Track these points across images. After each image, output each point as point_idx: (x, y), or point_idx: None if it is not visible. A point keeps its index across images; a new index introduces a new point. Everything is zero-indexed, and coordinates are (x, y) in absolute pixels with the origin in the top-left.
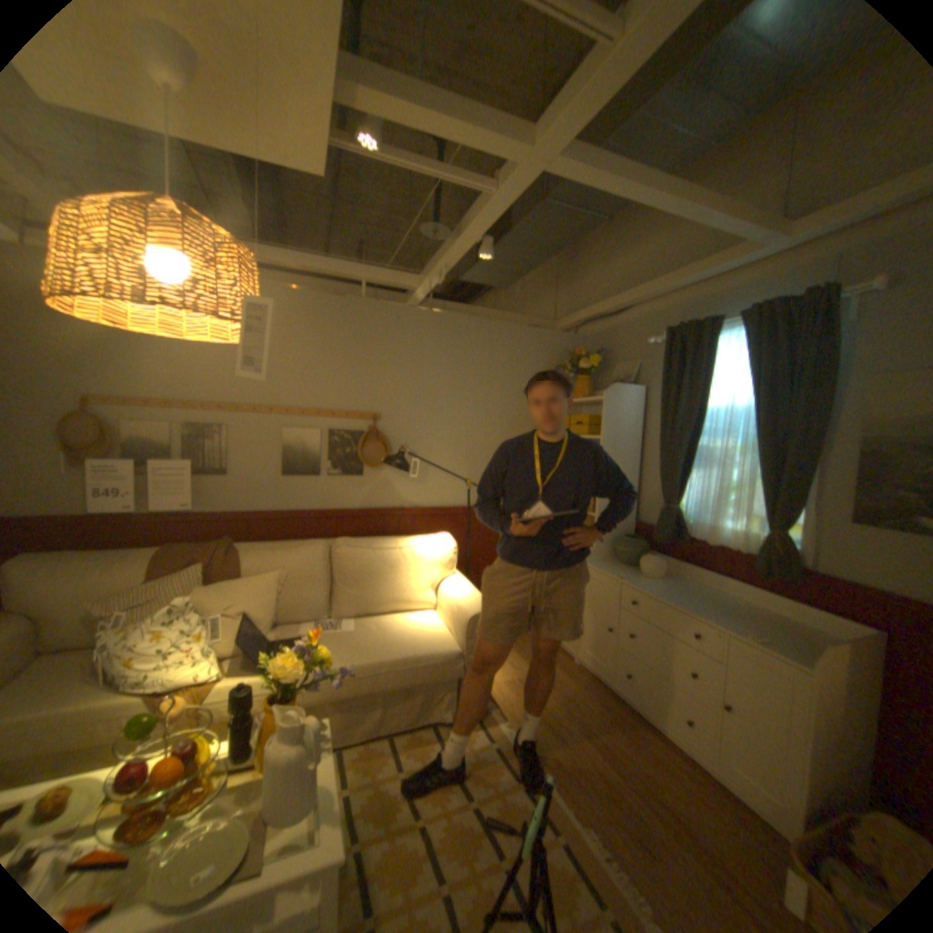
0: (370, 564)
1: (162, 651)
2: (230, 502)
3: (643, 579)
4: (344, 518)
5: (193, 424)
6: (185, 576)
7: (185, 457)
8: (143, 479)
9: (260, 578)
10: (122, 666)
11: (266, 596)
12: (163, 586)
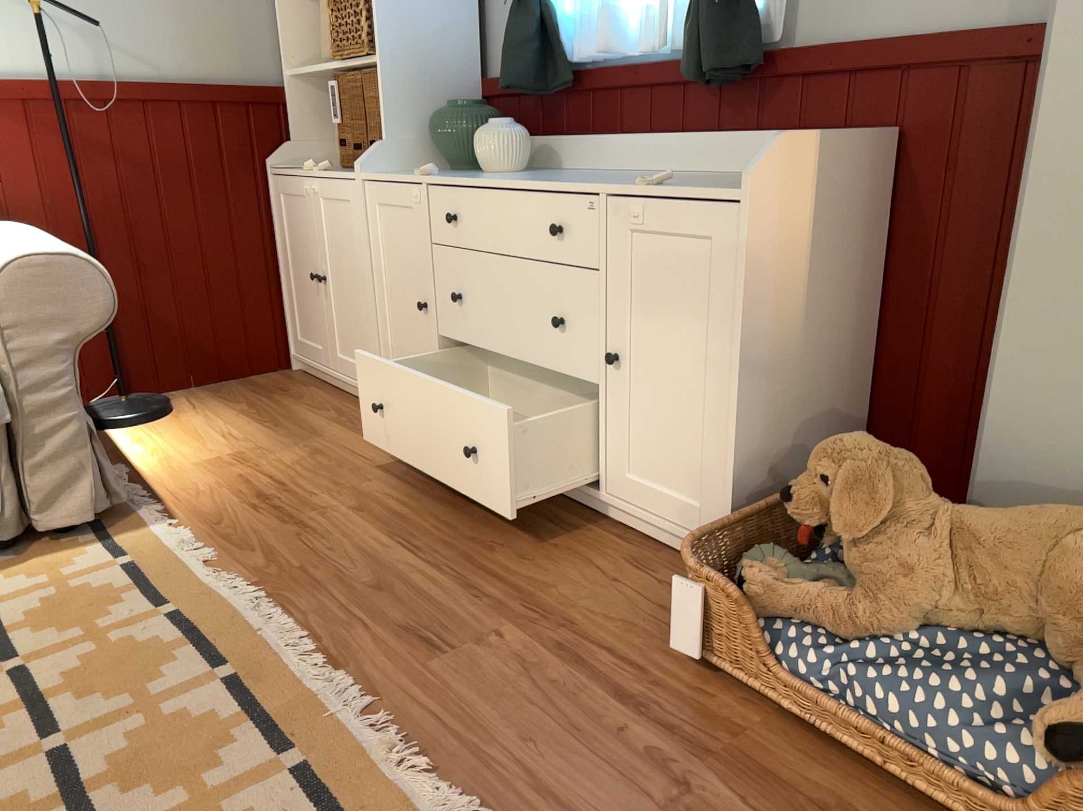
0: None
1: None
2: None
3: (478, 175)
4: None
5: None
6: None
7: None
8: None
9: None
10: None
11: None
12: None
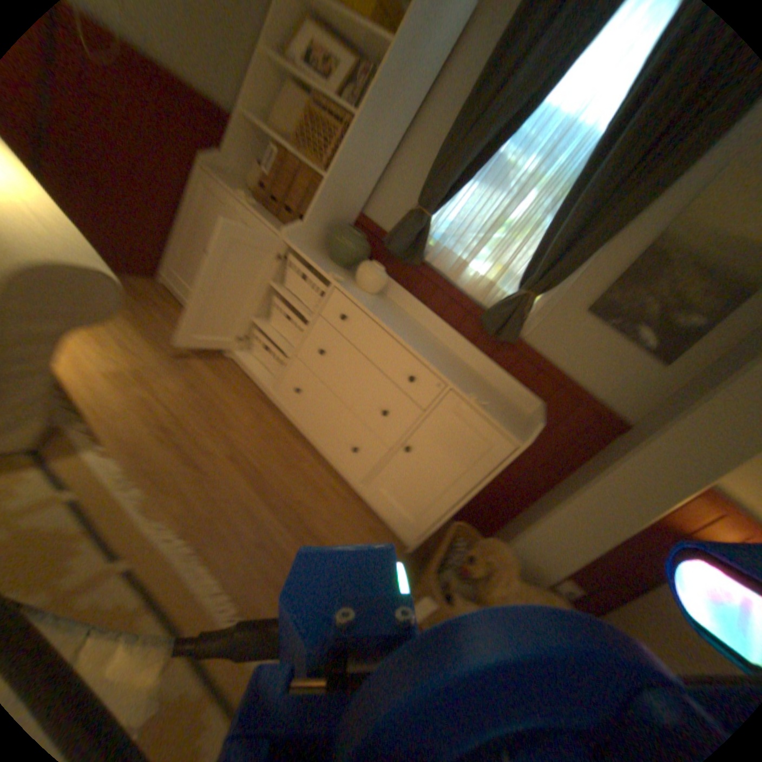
0: None
1: None
2: None
3: (359, 291)
4: None
5: None
6: None
7: None
8: None
9: None
10: None
11: None
12: None
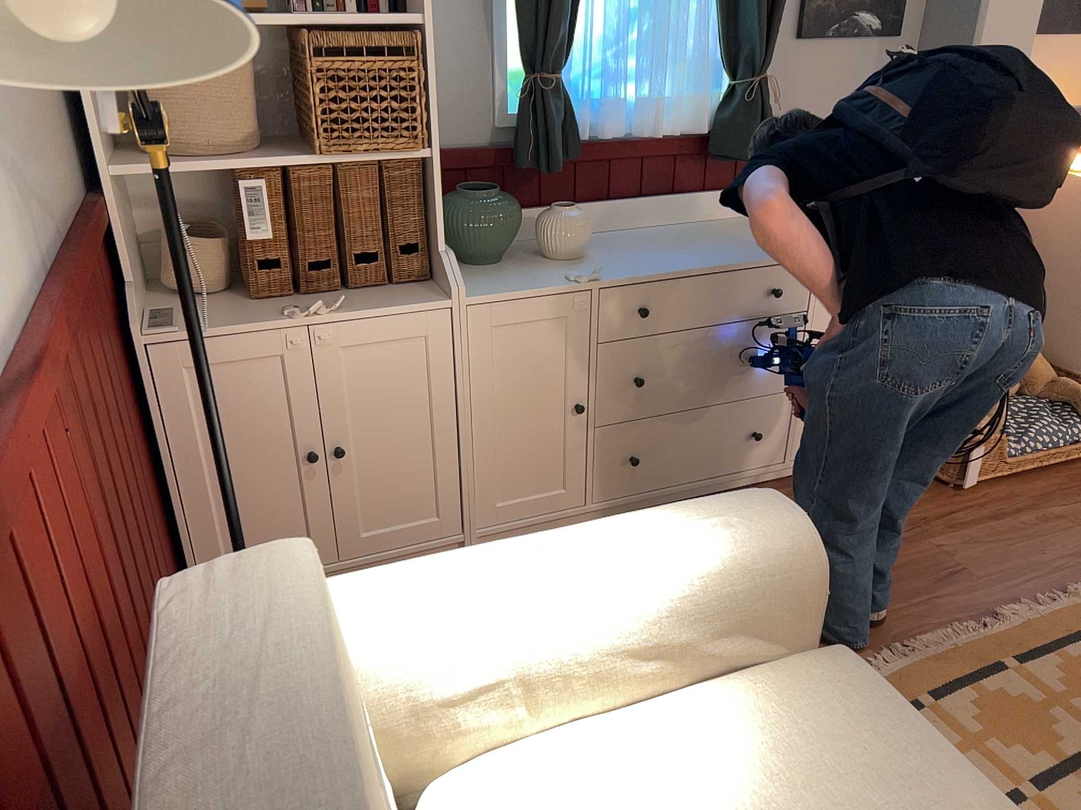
0: None
1: None
2: None
3: (582, 264)
4: None
5: None
6: None
7: None
8: None
9: None
10: None
11: None
12: None
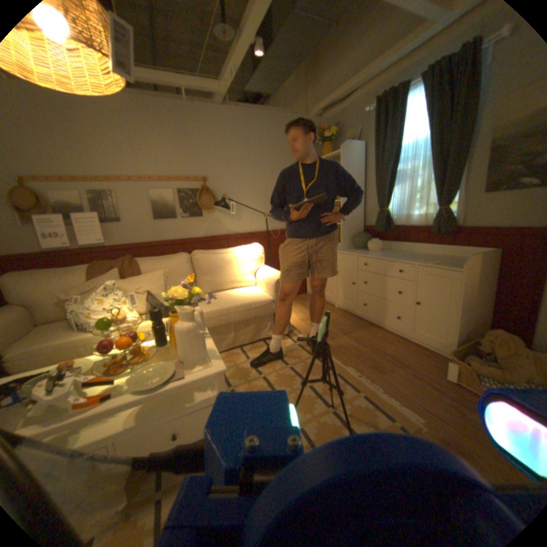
0: (215, 261)
1: (105, 307)
2: (126, 237)
3: (370, 252)
4: (195, 242)
5: (93, 189)
6: (109, 274)
7: (92, 210)
8: (70, 226)
9: (153, 272)
10: (84, 316)
11: (158, 281)
12: (97, 280)
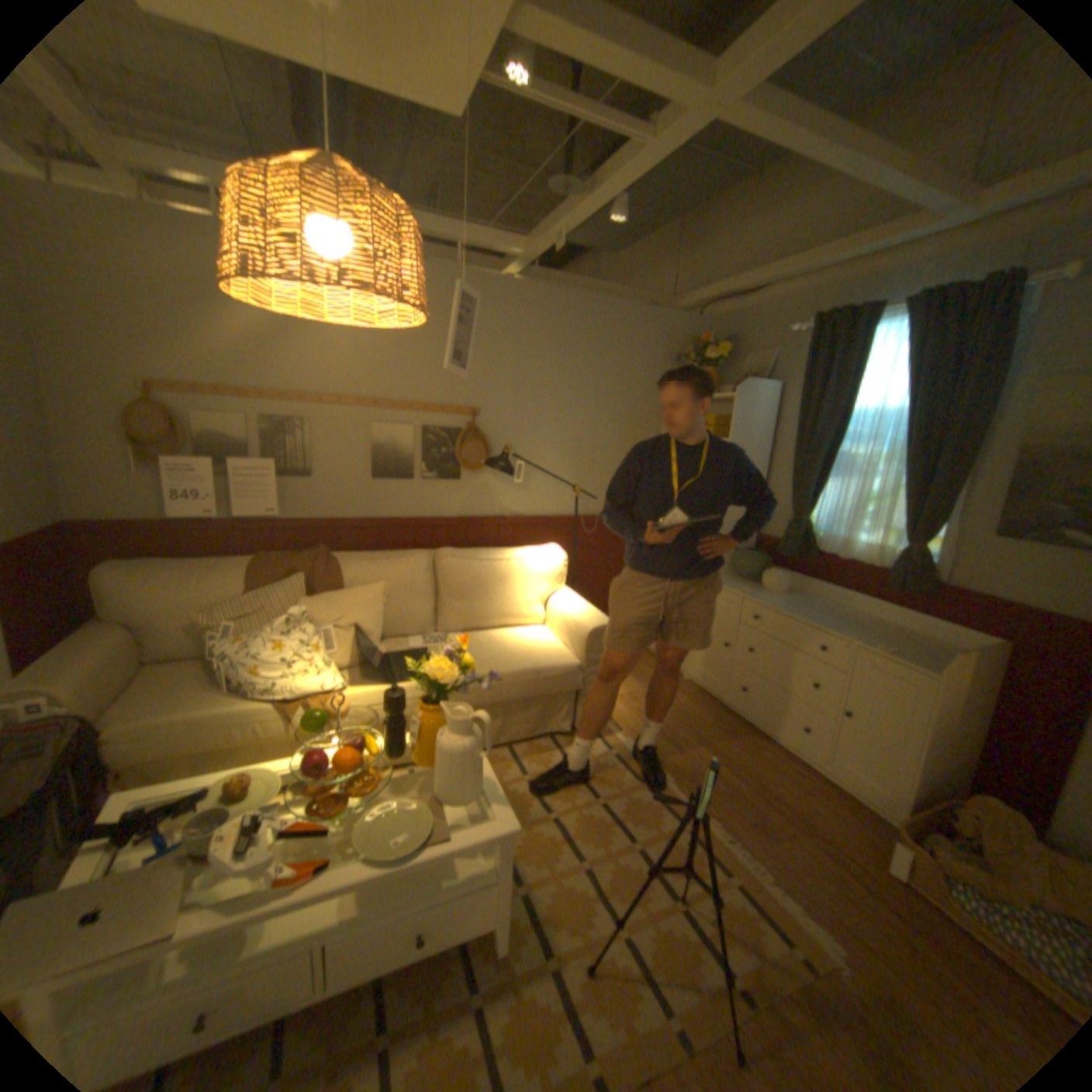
0: (478, 576)
1: (285, 659)
2: (316, 508)
3: (765, 594)
4: (440, 527)
5: (270, 416)
6: (288, 586)
7: (264, 455)
8: (219, 480)
9: (365, 589)
10: (247, 673)
11: (374, 608)
12: (266, 596)
